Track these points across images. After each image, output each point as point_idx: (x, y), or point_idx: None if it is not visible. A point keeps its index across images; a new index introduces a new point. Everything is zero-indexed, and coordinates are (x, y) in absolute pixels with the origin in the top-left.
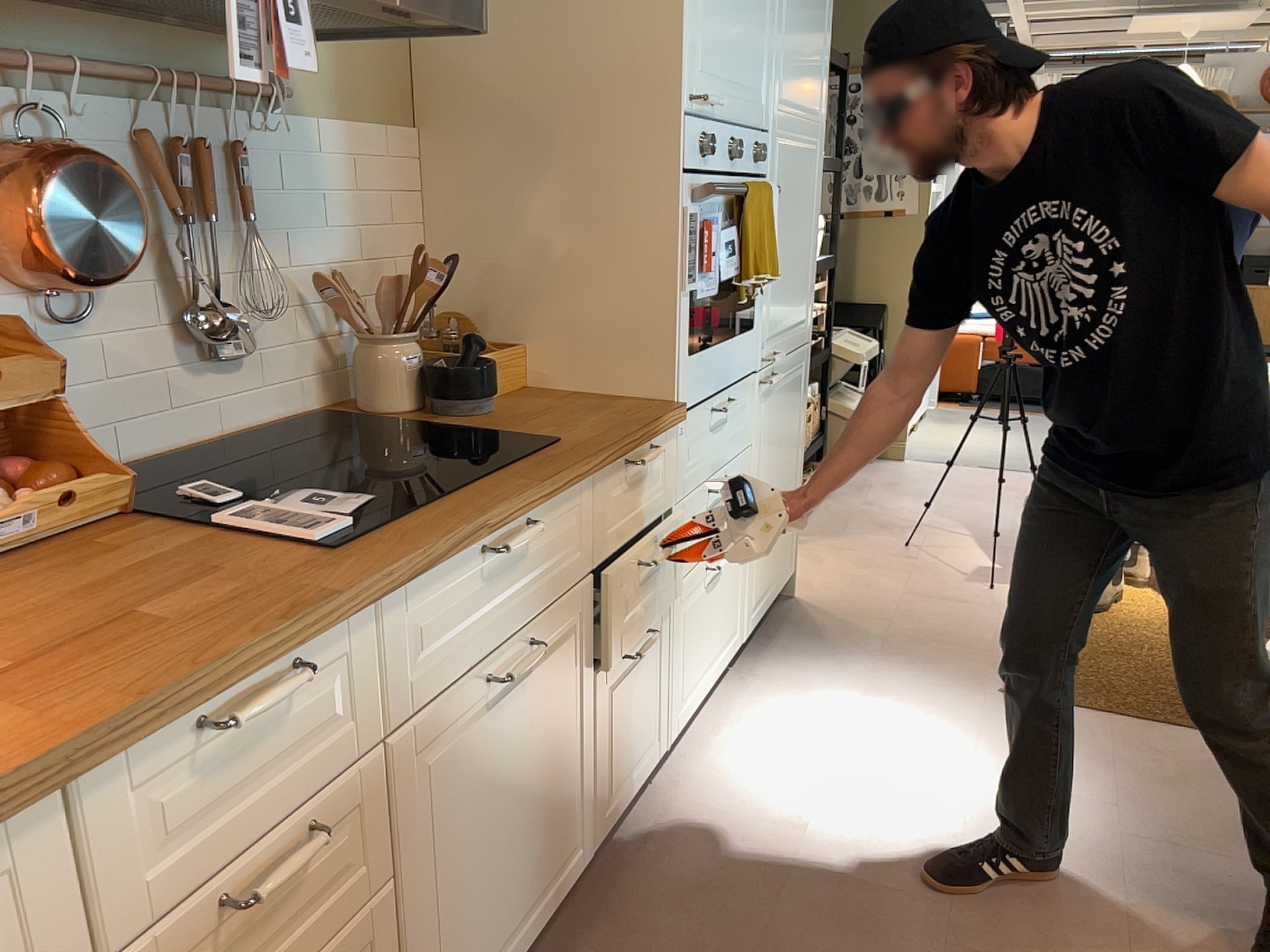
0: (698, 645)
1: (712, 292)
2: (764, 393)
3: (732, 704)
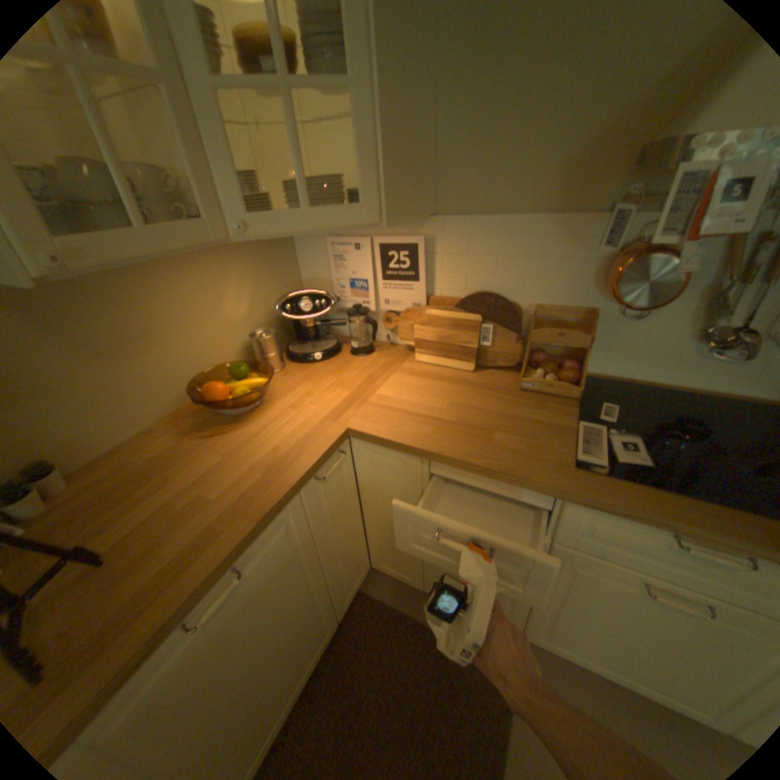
0: None
1: None
2: None
3: None
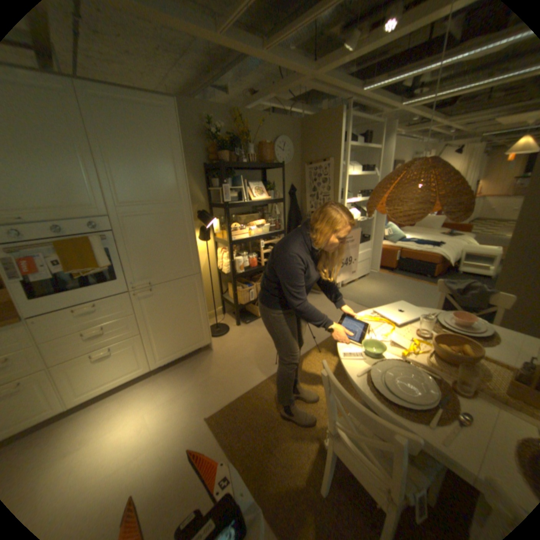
0: (89, 379)
1: (45, 278)
2: (140, 297)
3: (131, 392)
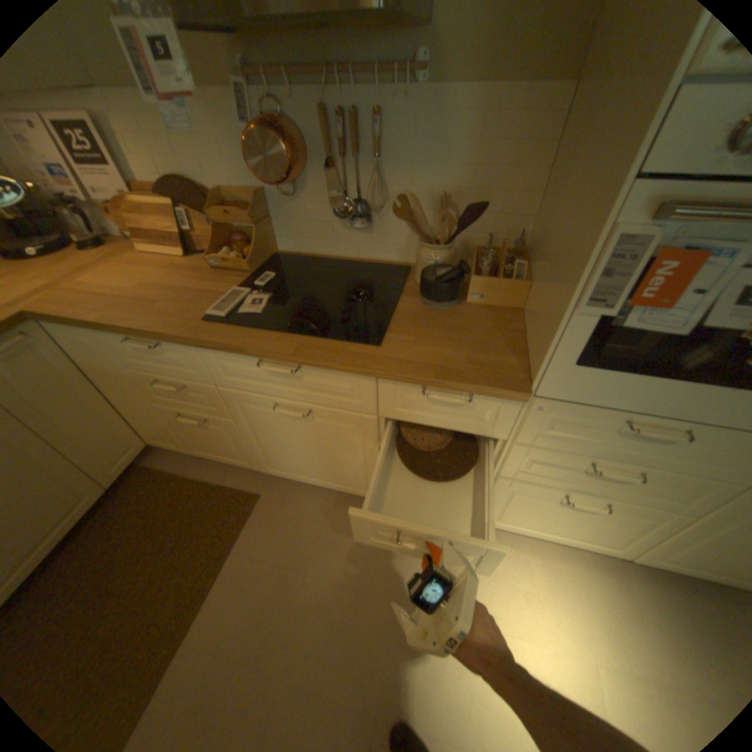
0: (536, 518)
1: (672, 329)
2: None
3: (574, 565)
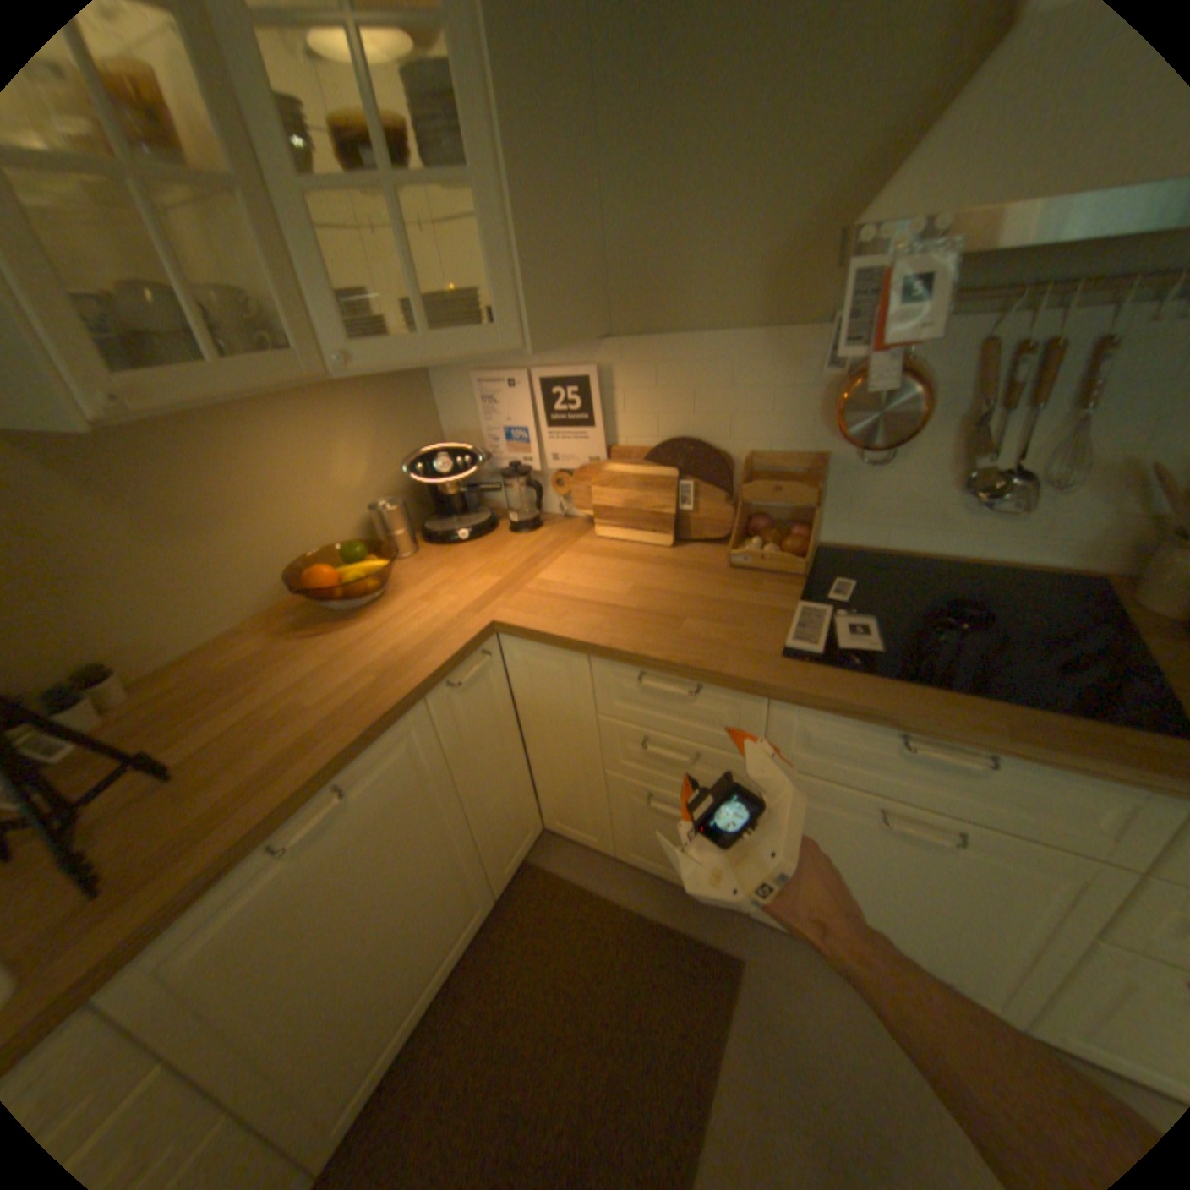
0: None
1: None
2: None
3: None
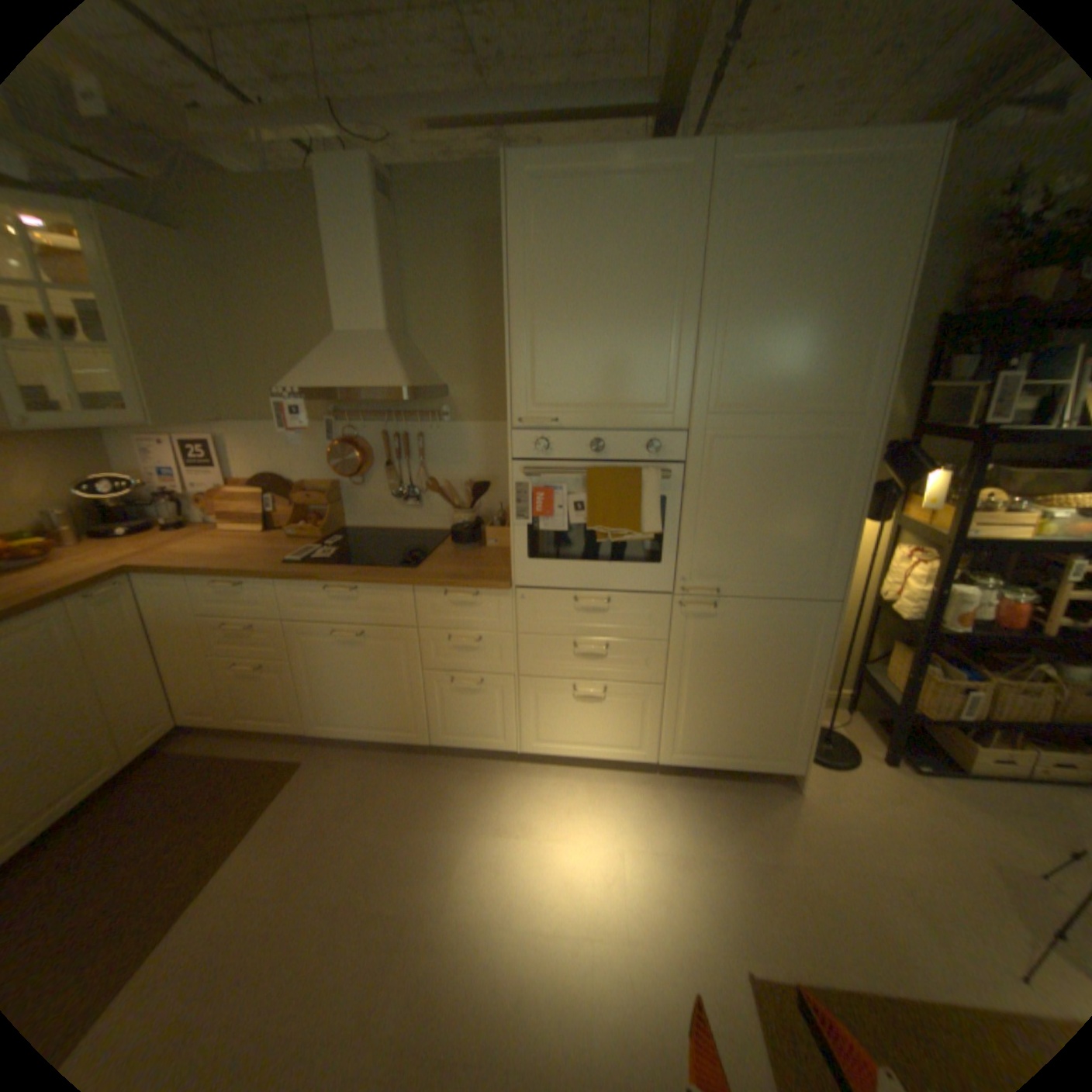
0: (563, 724)
1: (558, 529)
2: (690, 614)
3: (614, 784)
